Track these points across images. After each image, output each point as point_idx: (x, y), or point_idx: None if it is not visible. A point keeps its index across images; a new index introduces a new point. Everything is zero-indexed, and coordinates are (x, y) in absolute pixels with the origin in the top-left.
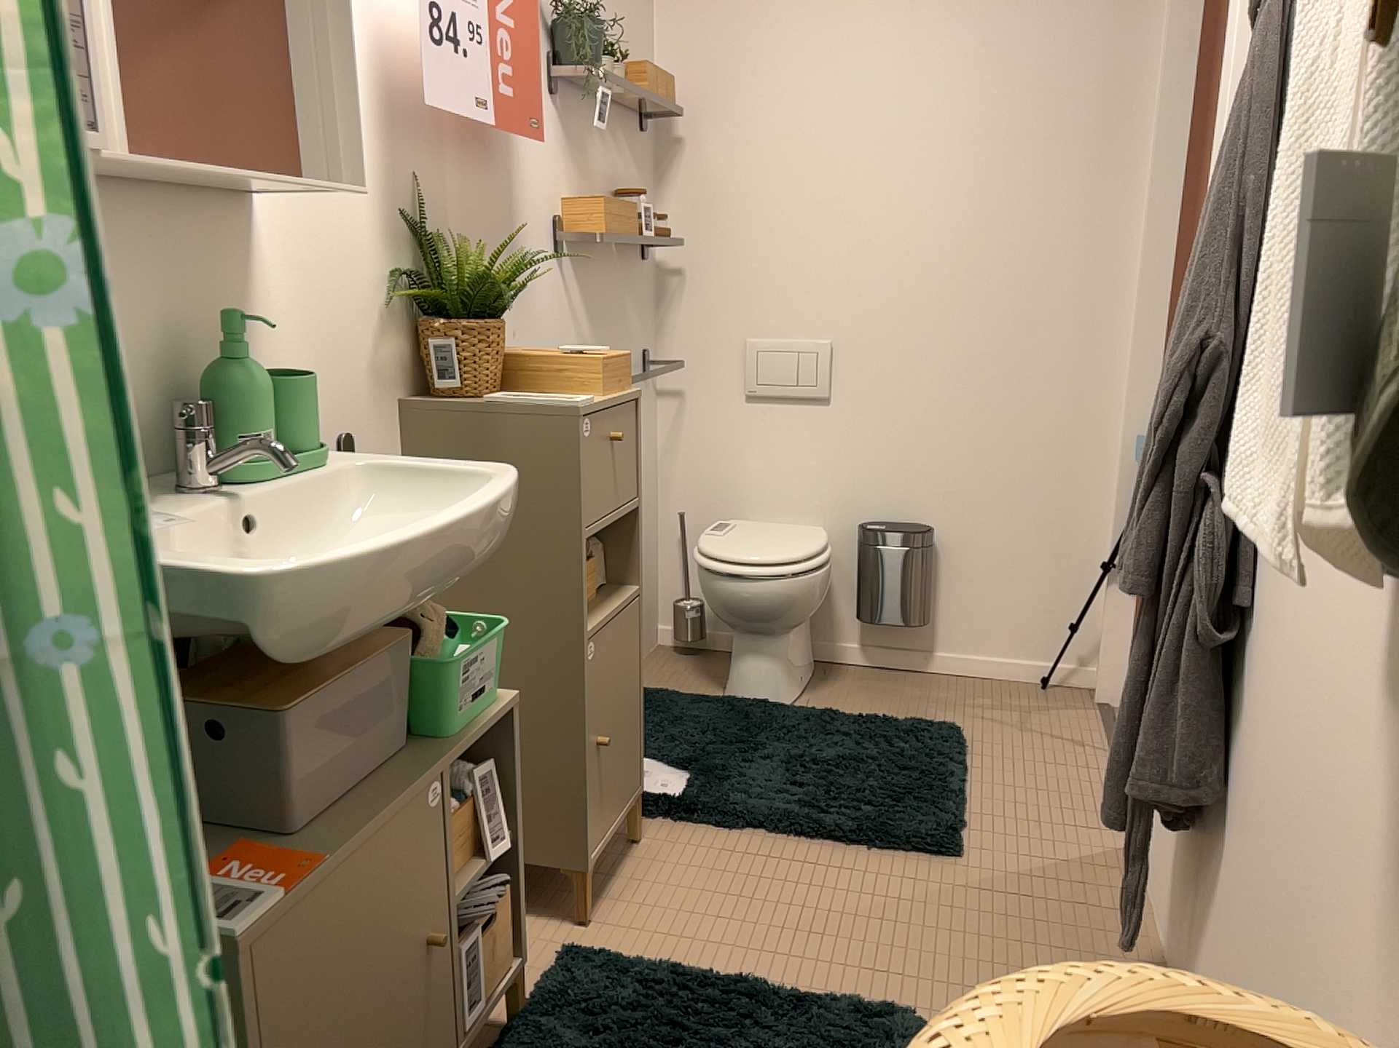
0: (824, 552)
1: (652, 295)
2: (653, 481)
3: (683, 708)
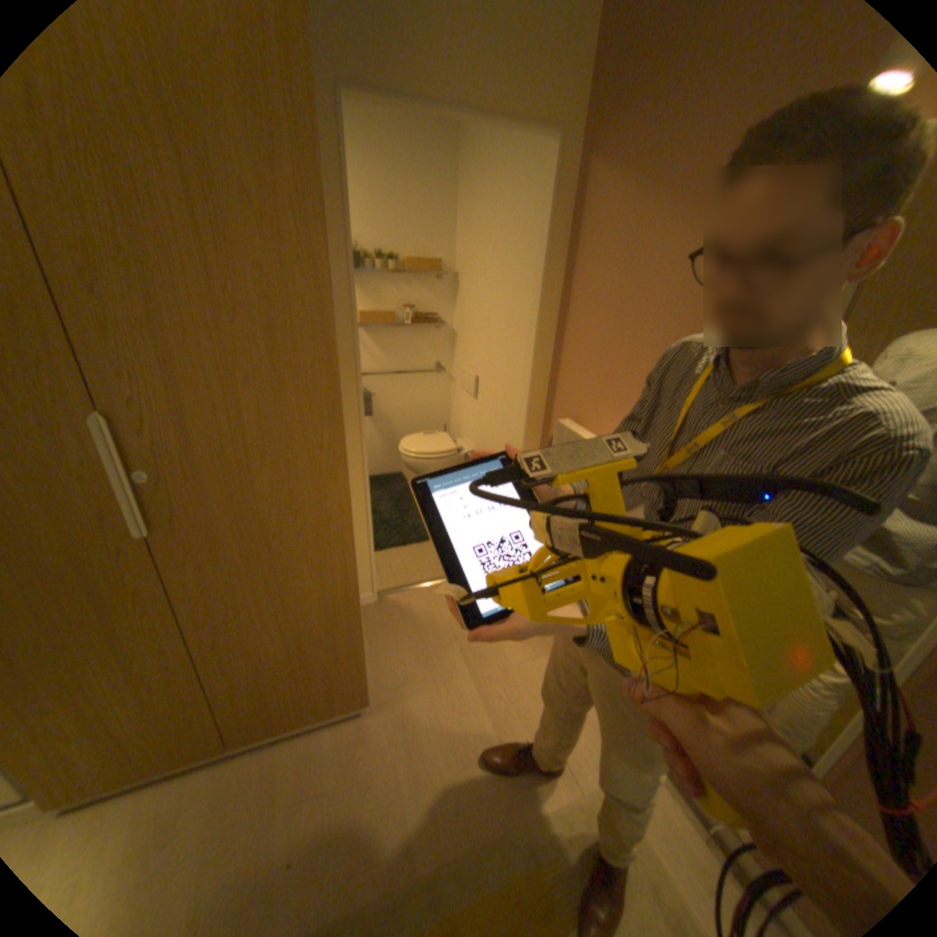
0: (432, 455)
1: (447, 343)
2: (445, 411)
3: (395, 486)
